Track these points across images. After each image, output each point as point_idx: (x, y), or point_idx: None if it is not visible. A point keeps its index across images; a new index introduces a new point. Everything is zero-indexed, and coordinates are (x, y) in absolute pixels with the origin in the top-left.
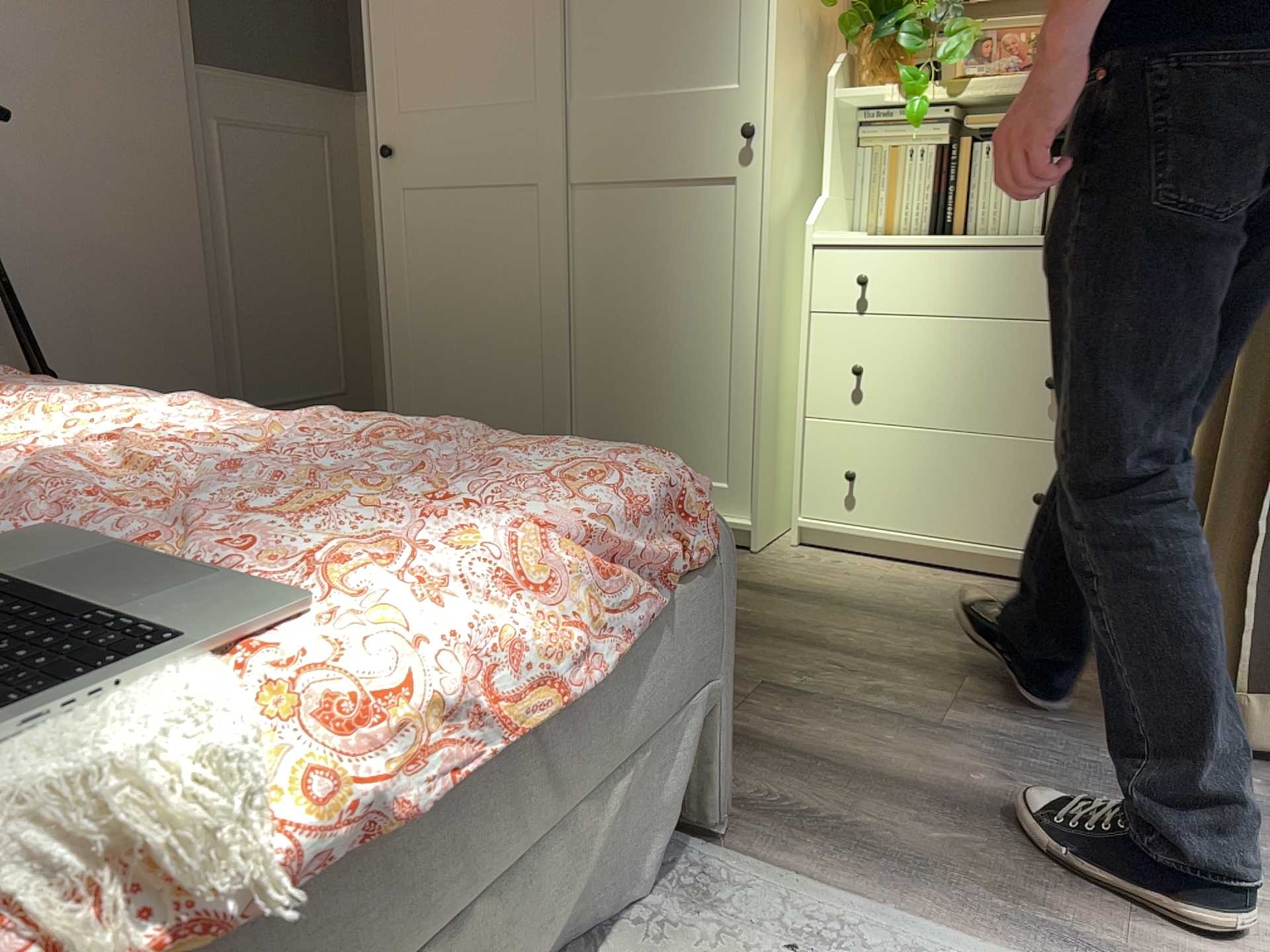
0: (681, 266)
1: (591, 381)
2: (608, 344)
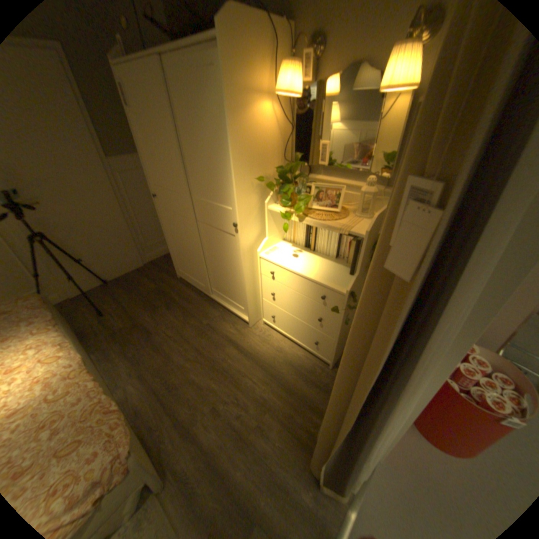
0: (226, 253)
1: (212, 271)
2: (214, 264)
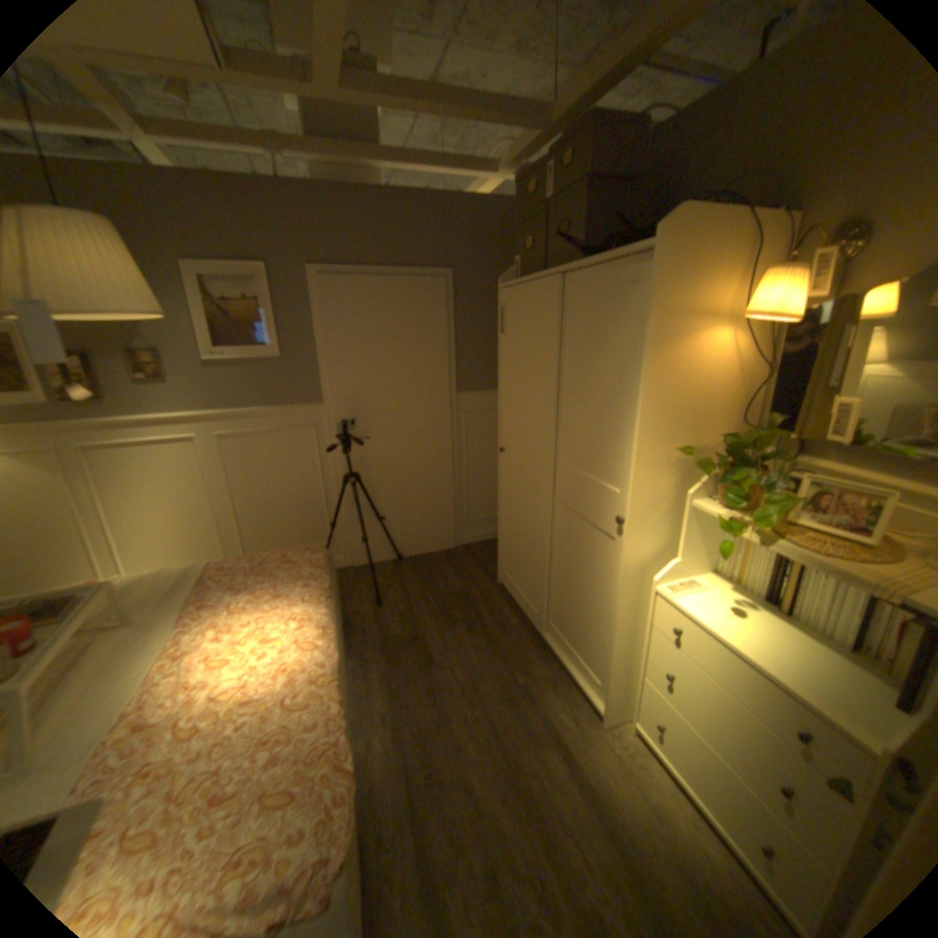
0: (590, 565)
1: (556, 590)
2: (562, 579)
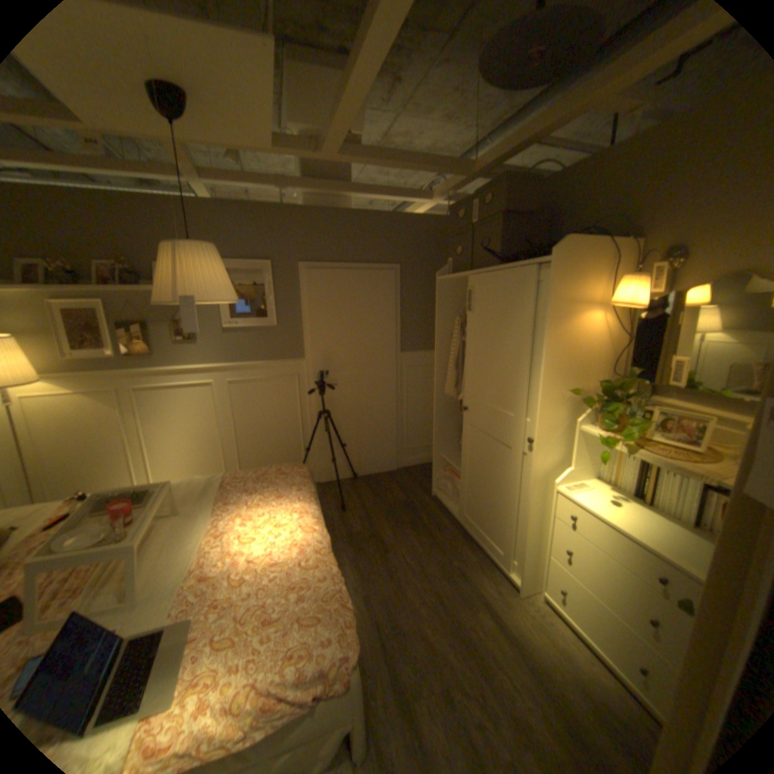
0: (508, 475)
1: (481, 496)
2: (486, 487)
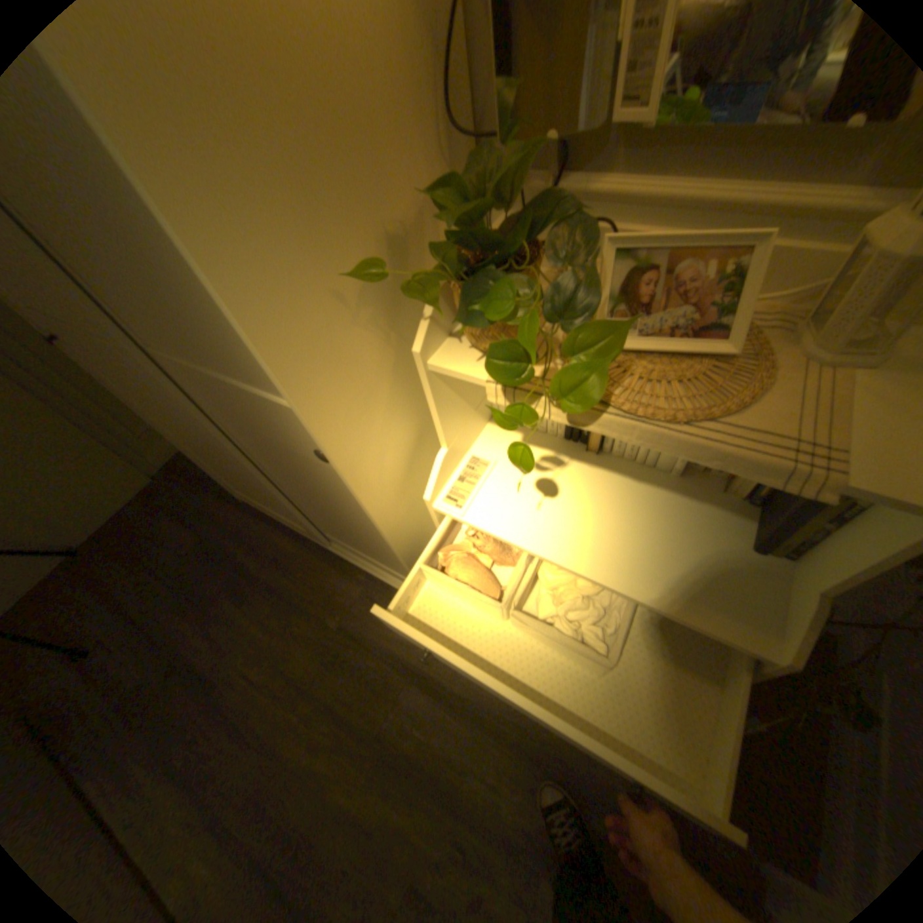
0: (328, 494)
1: (309, 510)
2: (306, 502)
